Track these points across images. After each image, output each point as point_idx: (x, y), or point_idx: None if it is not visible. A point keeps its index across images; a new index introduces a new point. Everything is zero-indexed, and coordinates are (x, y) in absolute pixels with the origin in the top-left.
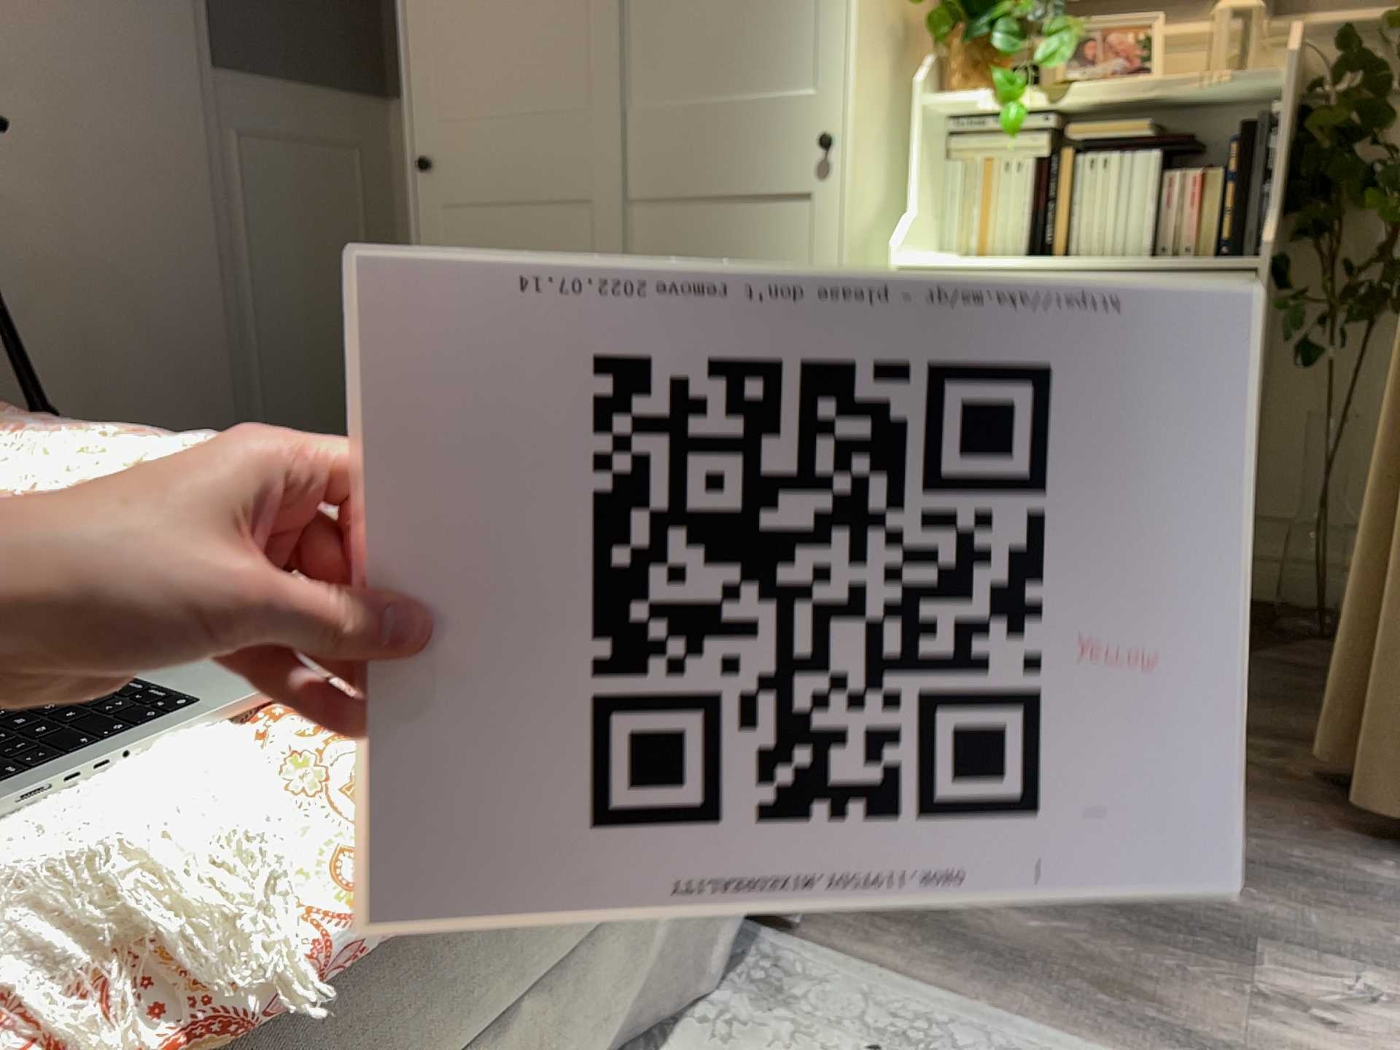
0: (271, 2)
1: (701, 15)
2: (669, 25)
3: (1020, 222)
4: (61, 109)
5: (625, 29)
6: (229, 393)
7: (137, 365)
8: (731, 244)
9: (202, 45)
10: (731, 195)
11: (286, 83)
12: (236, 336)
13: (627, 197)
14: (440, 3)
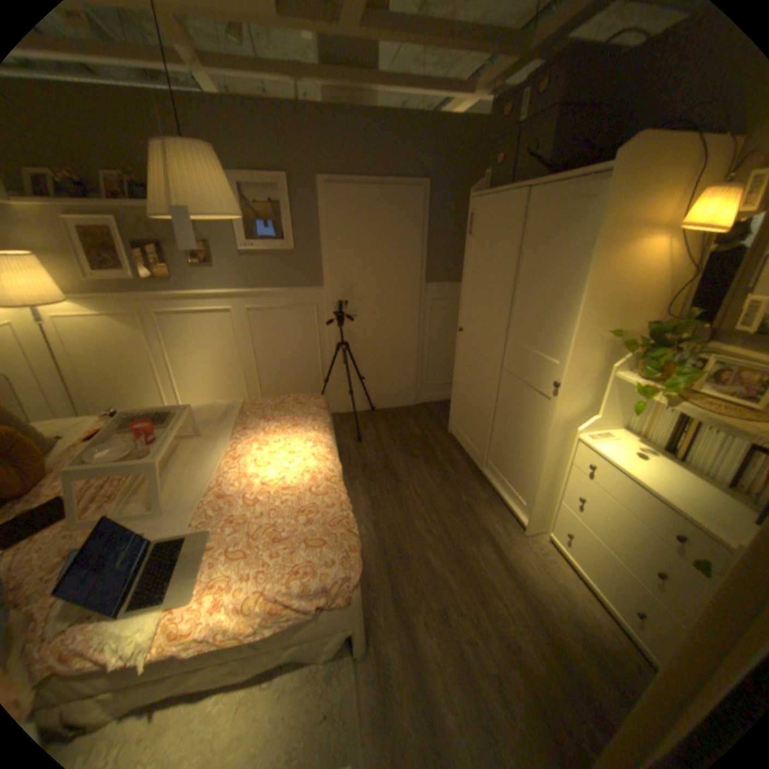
0: (448, 259)
1: (533, 317)
2: (524, 316)
3: (666, 433)
4: (378, 302)
5: (512, 312)
6: (414, 371)
7: (389, 364)
8: (526, 399)
9: (421, 277)
10: (529, 383)
11: (448, 283)
12: (419, 356)
13: (502, 367)
14: (471, 282)
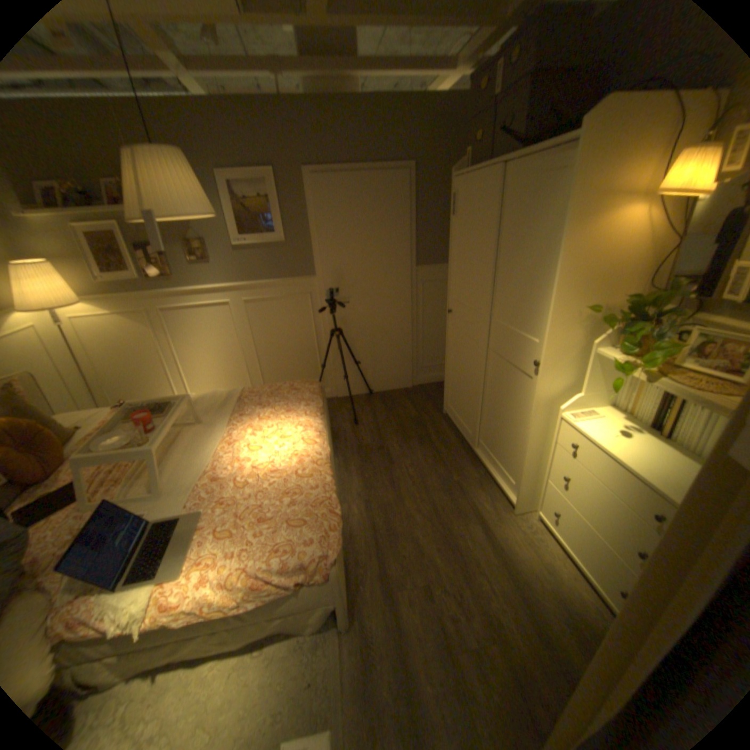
0: (437, 240)
1: (513, 295)
2: (505, 294)
3: (651, 409)
4: (370, 287)
5: (494, 291)
6: (409, 353)
7: (384, 347)
8: (510, 378)
9: (411, 260)
10: (512, 363)
11: (439, 264)
12: (414, 338)
13: (488, 347)
14: (457, 263)
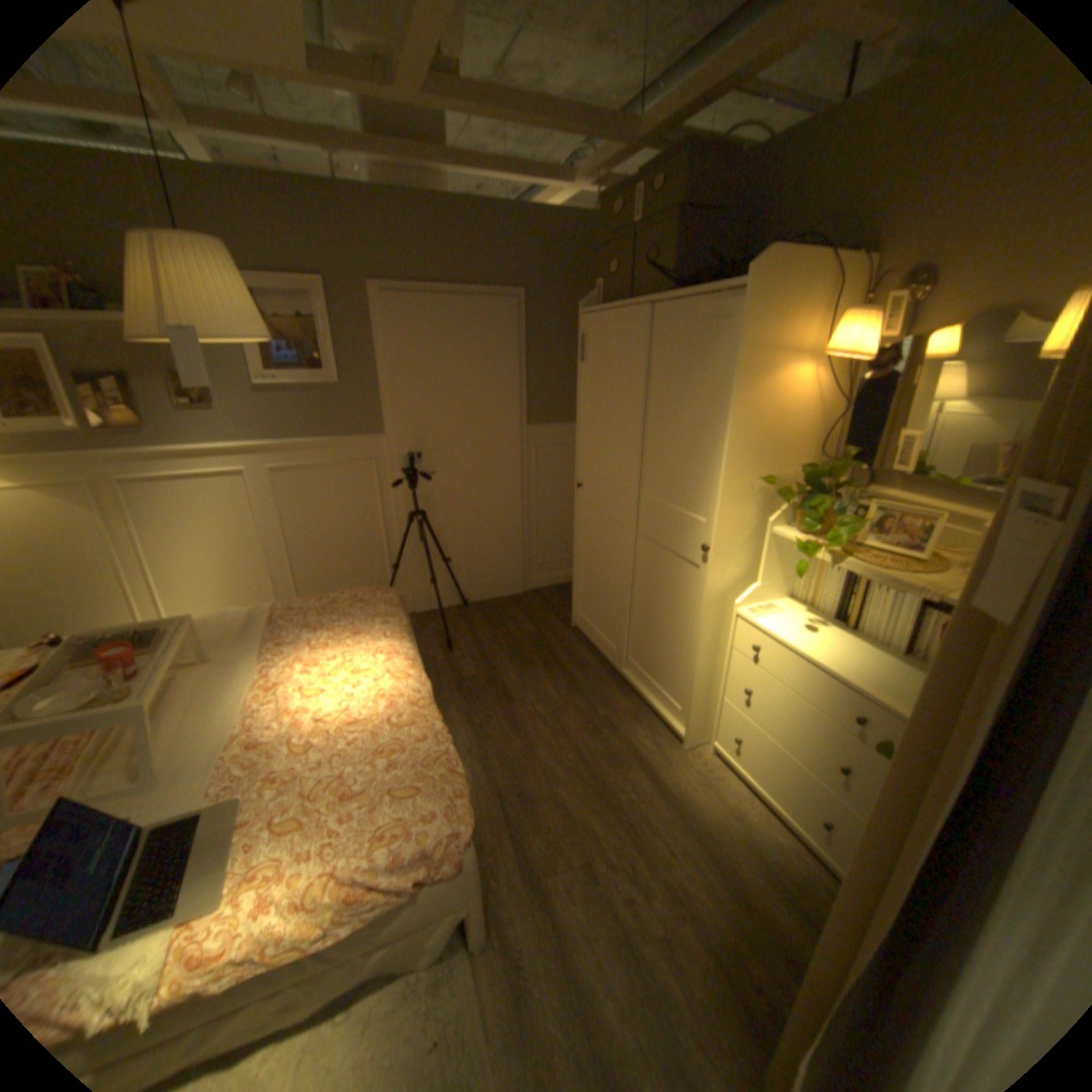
0: (555, 393)
1: (669, 464)
2: (658, 463)
3: (834, 597)
4: (464, 453)
5: (643, 459)
6: (519, 545)
7: (484, 537)
8: (670, 570)
9: (521, 418)
10: (671, 549)
11: (557, 424)
12: (525, 524)
13: (637, 531)
14: (589, 423)
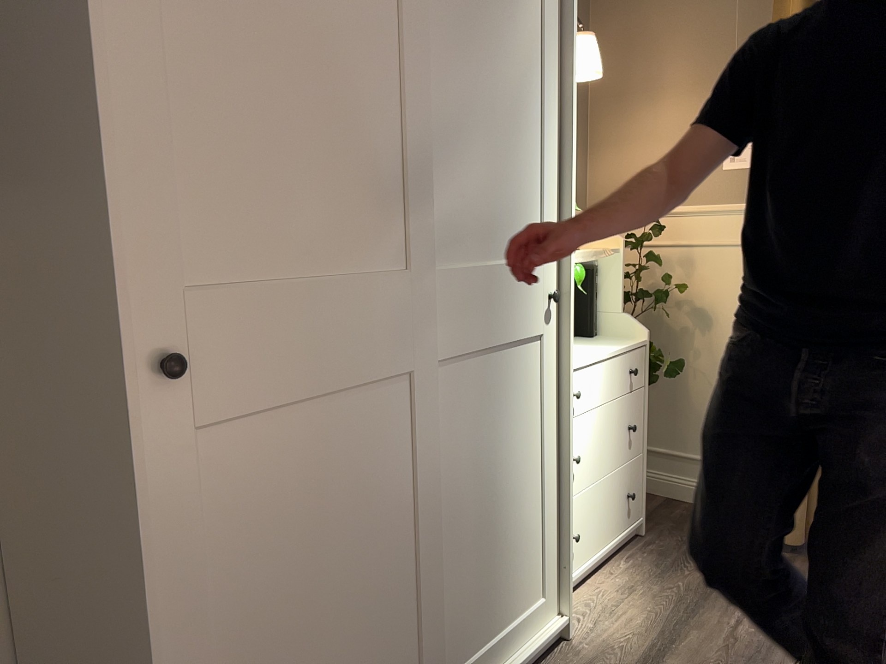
0: None
1: (479, 190)
2: (458, 194)
3: None
4: None
5: (430, 192)
6: None
7: None
8: (500, 384)
9: None
10: (501, 343)
11: None
12: None
13: (435, 360)
14: (205, 104)
